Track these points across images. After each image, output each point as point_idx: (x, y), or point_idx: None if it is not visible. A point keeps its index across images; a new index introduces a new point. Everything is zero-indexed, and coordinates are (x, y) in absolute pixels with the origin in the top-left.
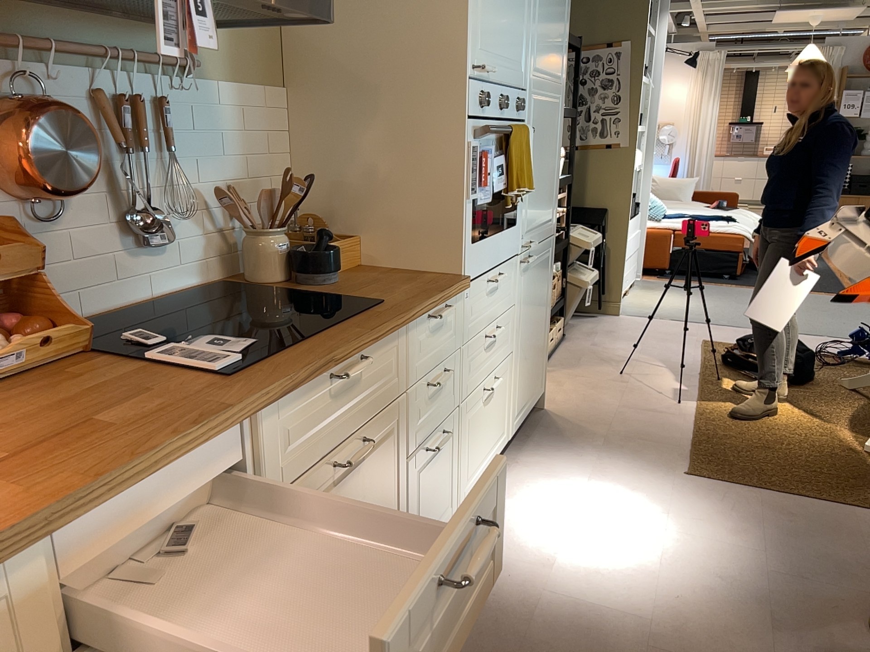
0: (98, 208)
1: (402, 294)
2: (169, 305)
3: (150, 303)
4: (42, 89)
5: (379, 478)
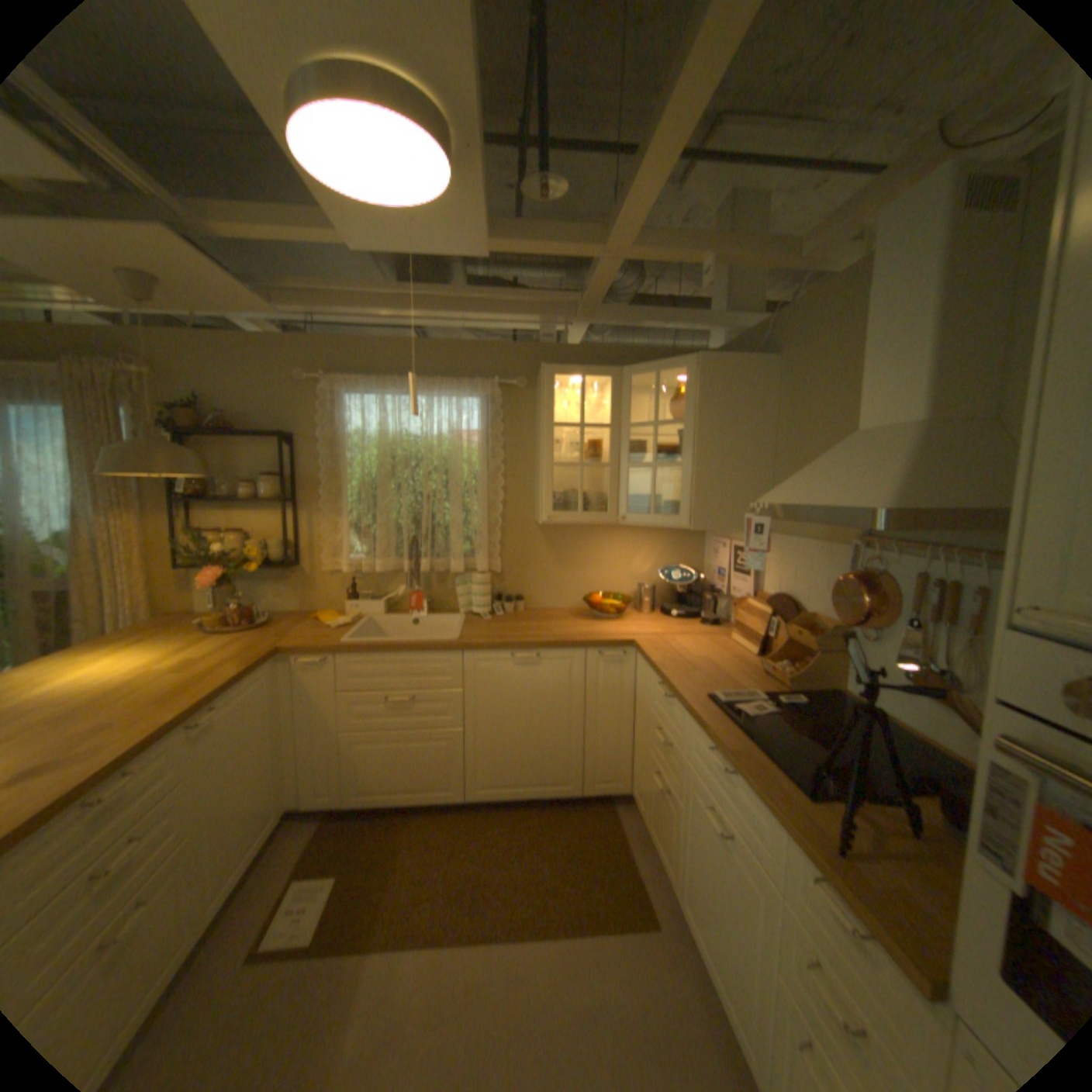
0: (909, 652)
1: (839, 835)
2: (928, 754)
3: (930, 745)
4: (892, 568)
5: (745, 907)
